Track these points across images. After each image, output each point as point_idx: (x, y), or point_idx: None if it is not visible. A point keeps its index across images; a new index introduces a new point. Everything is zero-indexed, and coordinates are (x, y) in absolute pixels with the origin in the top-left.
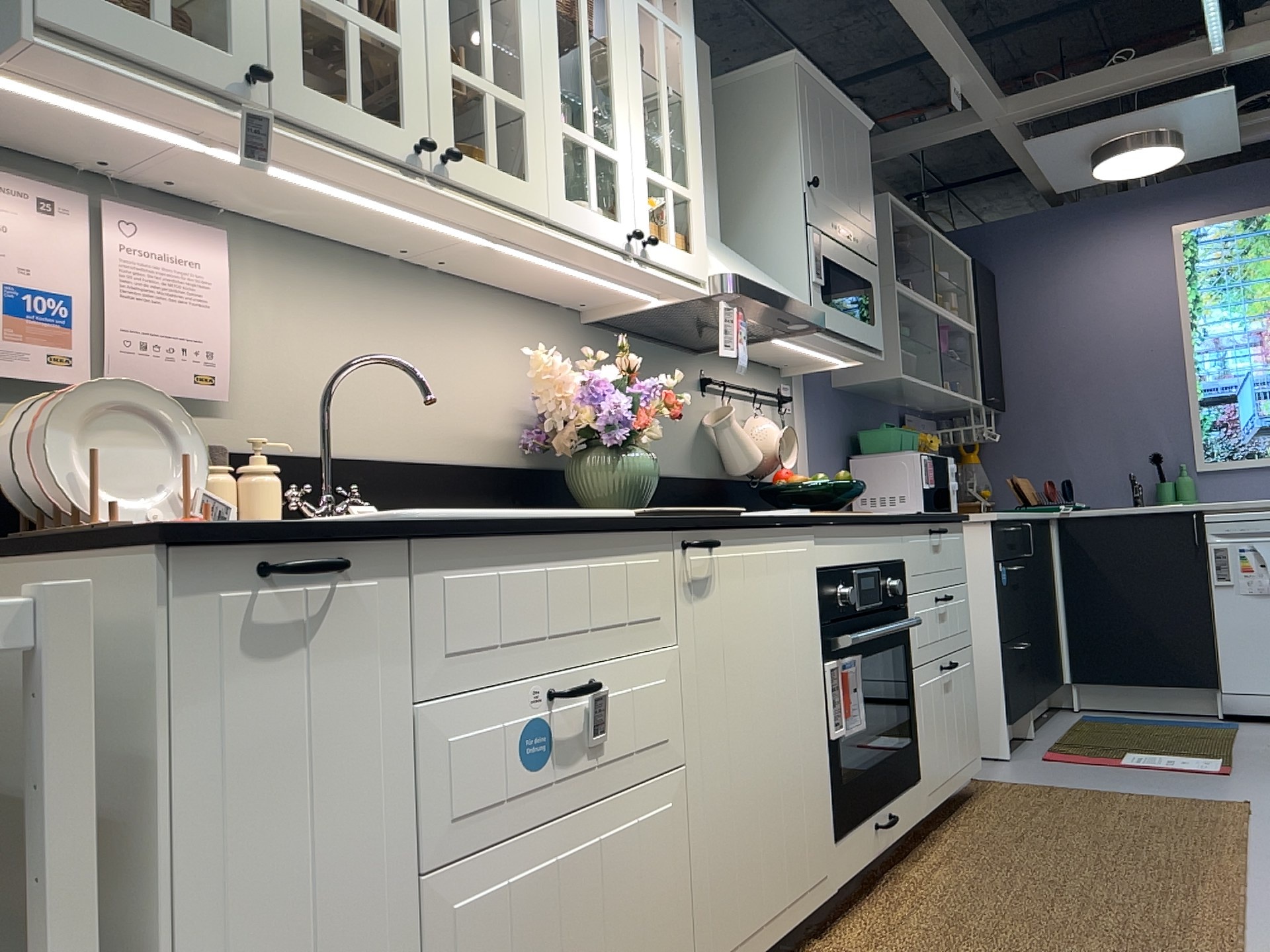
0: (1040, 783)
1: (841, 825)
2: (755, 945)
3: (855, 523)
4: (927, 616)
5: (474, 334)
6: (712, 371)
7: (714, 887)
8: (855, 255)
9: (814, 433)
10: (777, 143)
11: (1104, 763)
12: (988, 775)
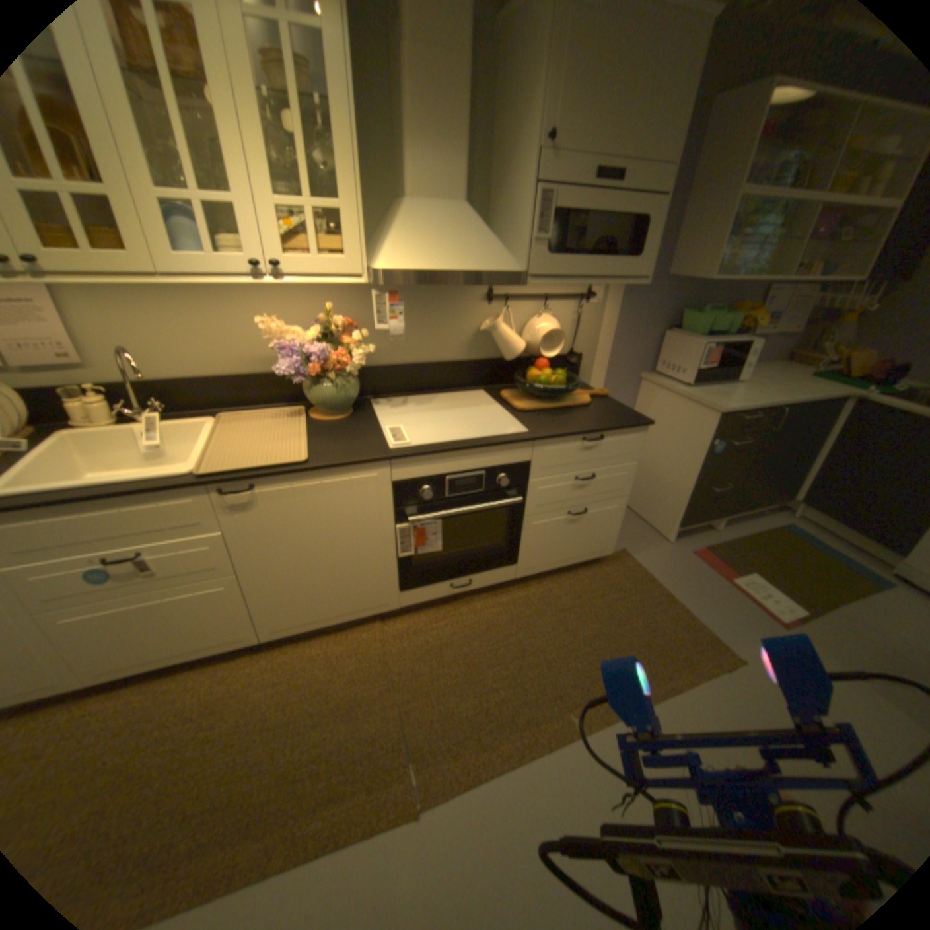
0: (653, 573)
1: (407, 587)
2: (312, 627)
3: (446, 454)
4: (554, 490)
5: (251, 300)
6: (499, 287)
7: (269, 612)
8: (629, 191)
9: (623, 315)
10: (532, 87)
11: (721, 577)
12: (637, 552)
